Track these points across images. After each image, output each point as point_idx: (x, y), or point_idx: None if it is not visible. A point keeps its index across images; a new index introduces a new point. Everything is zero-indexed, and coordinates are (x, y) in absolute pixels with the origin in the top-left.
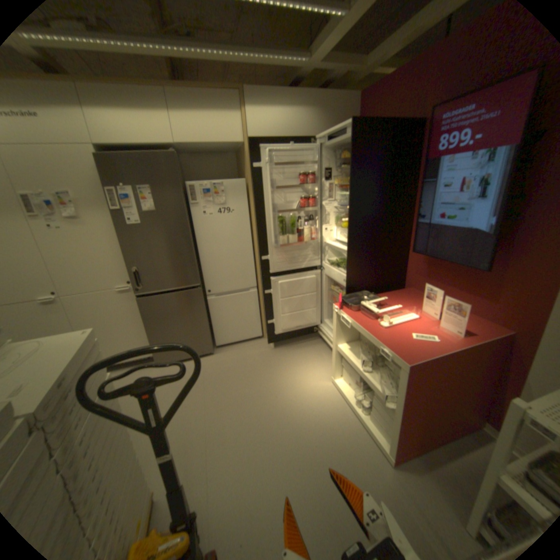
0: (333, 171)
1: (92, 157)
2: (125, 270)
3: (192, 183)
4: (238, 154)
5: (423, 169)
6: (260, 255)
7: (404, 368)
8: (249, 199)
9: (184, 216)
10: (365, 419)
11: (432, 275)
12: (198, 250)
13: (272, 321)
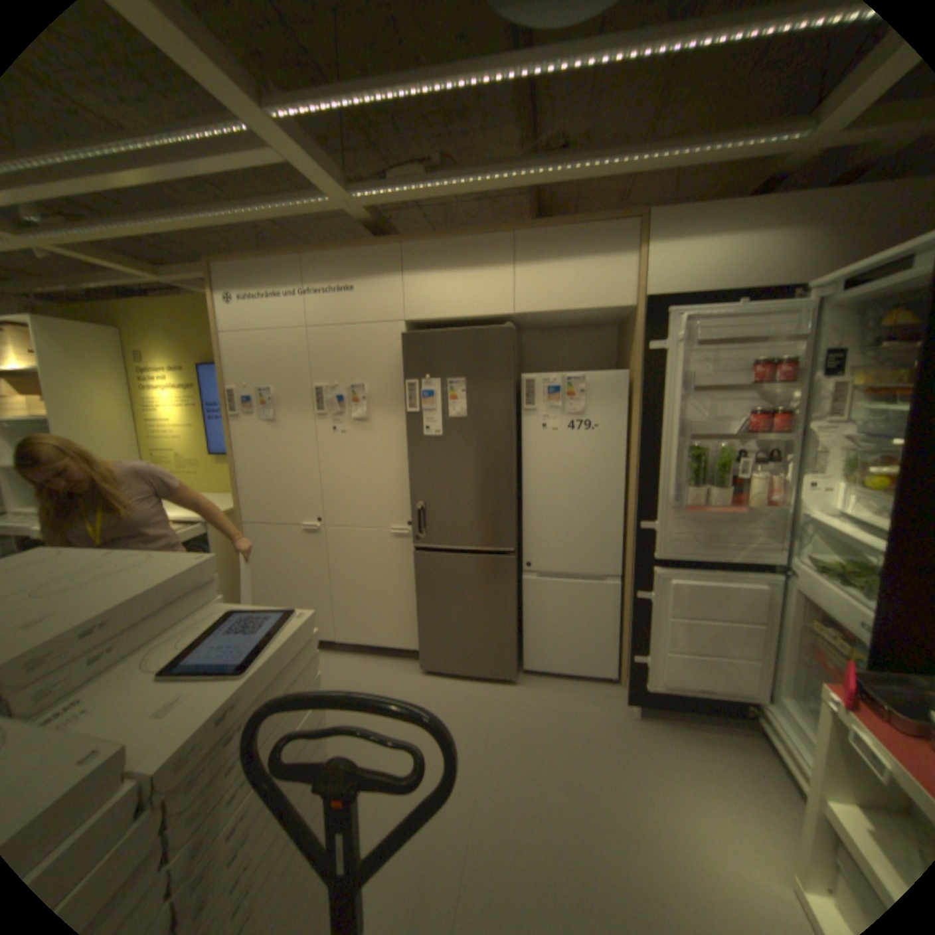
0: (852, 354)
1: (402, 338)
2: (409, 504)
3: (532, 375)
4: (623, 326)
5: None
6: (640, 516)
7: None
8: (632, 406)
9: (509, 429)
10: None
11: None
12: (523, 488)
13: (645, 661)
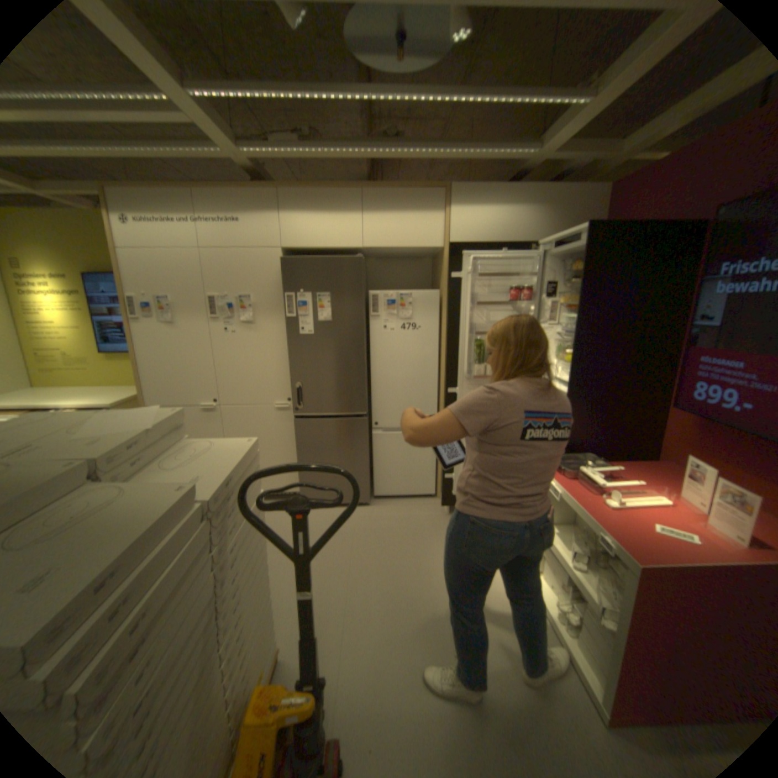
0: (560, 285)
1: (280, 261)
2: (289, 385)
3: (376, 292)
4: (436, 259)
5: (700, 289)
6: (447, 386)
7: (636, 571)
8: (442, 314)
9: (362, 329)
10: (570, 642)
11: (708, 447)
12: (371, 371)
13: (451, 476)
